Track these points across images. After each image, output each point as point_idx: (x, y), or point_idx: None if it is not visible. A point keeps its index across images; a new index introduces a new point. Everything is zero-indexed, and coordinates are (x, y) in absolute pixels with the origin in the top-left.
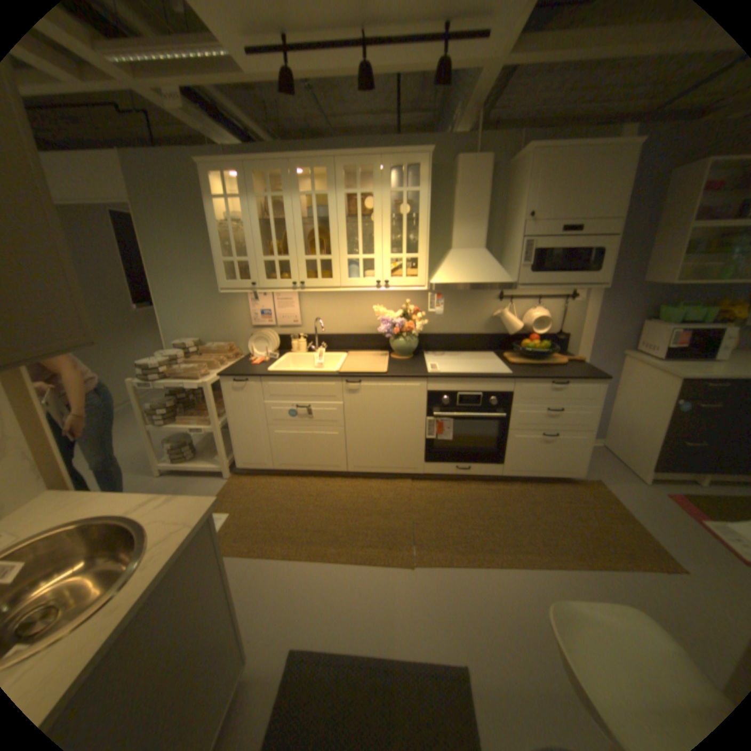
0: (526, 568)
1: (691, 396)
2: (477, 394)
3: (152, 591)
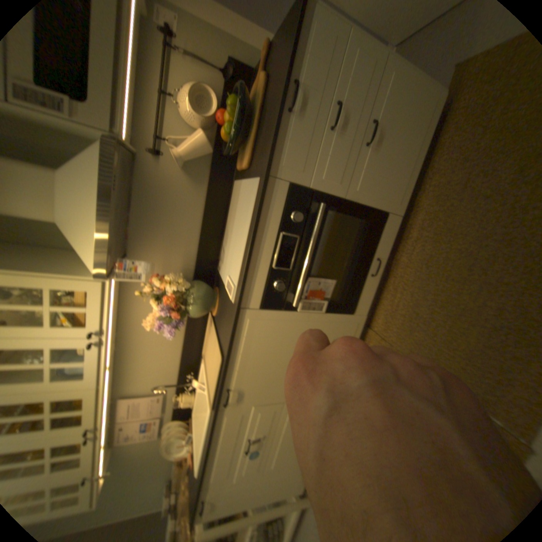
0: None
1: None
2: (281, 238)
3: None
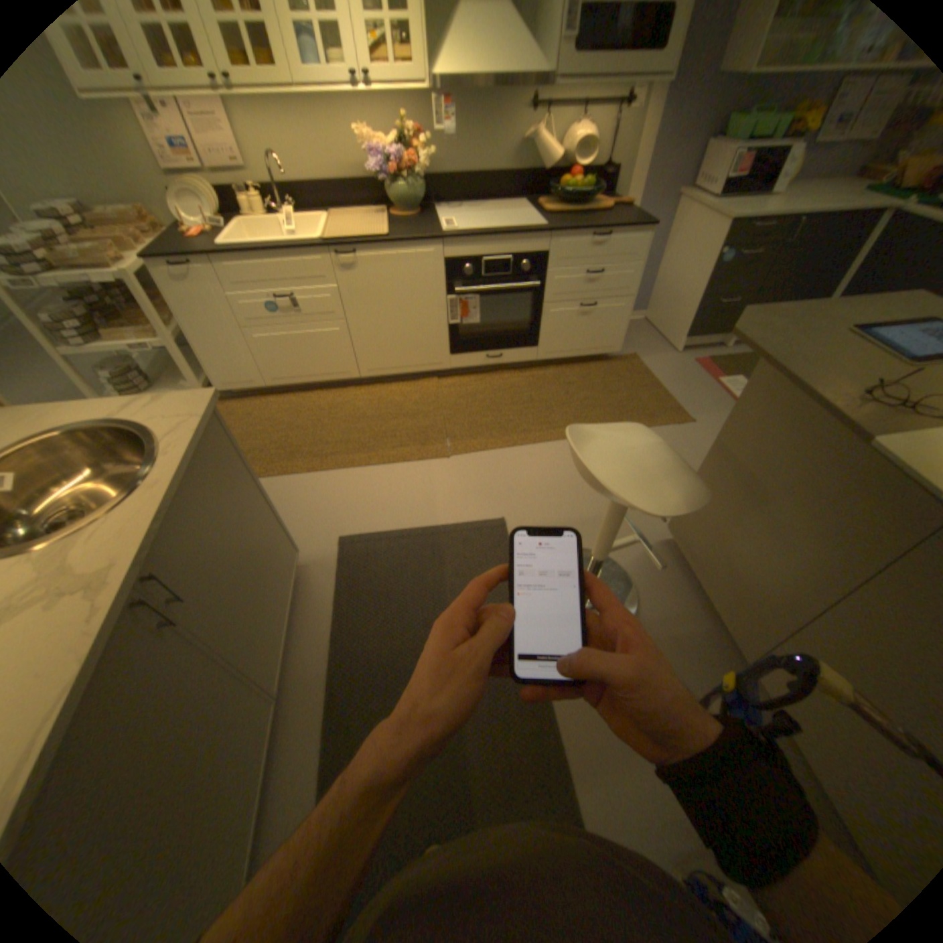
0: (556, 440)
1: (736, 240)
2: (507, 258)
3: (187, 470)
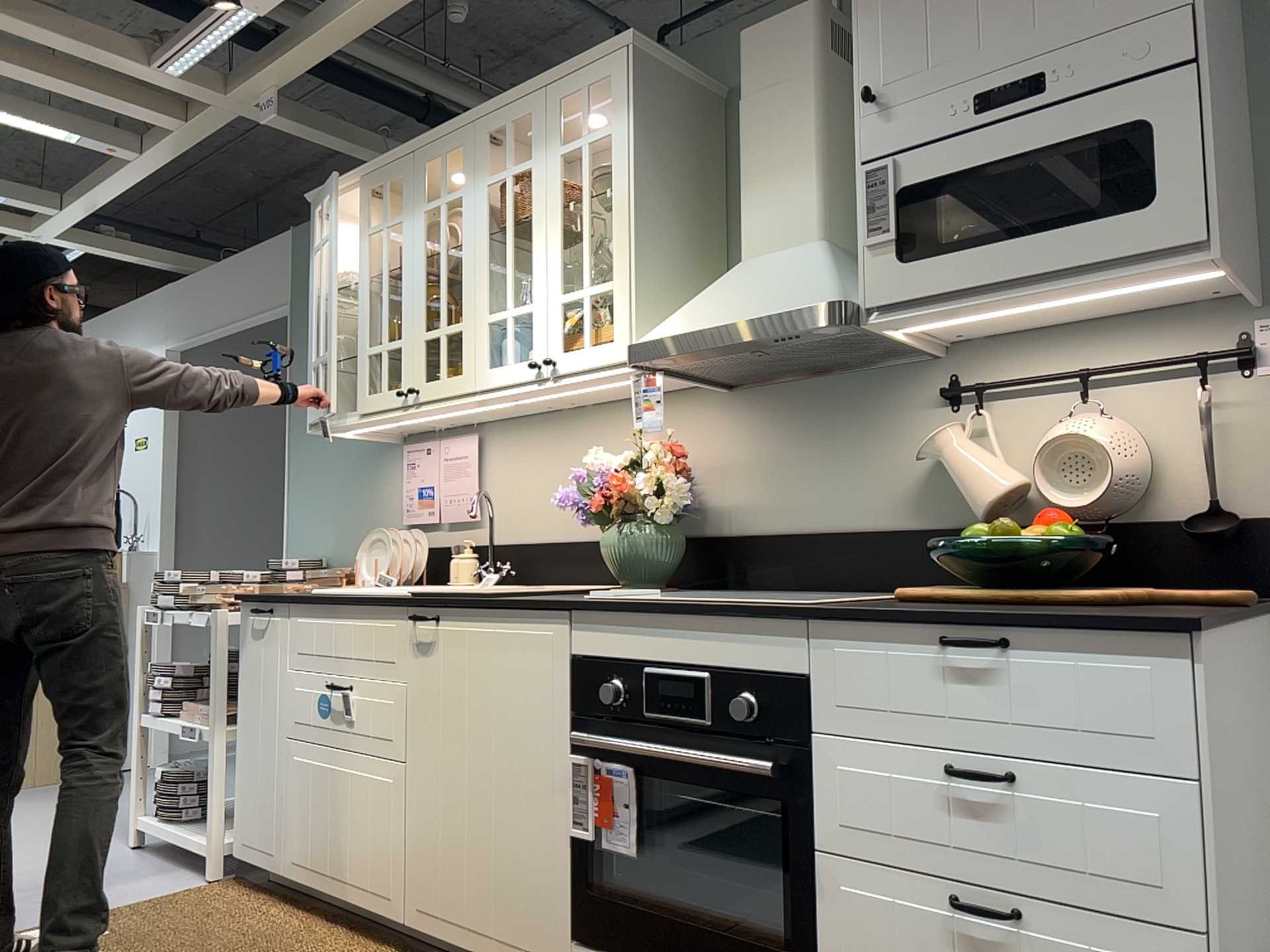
0: None
1: None
2: (700, 677)
3: None
